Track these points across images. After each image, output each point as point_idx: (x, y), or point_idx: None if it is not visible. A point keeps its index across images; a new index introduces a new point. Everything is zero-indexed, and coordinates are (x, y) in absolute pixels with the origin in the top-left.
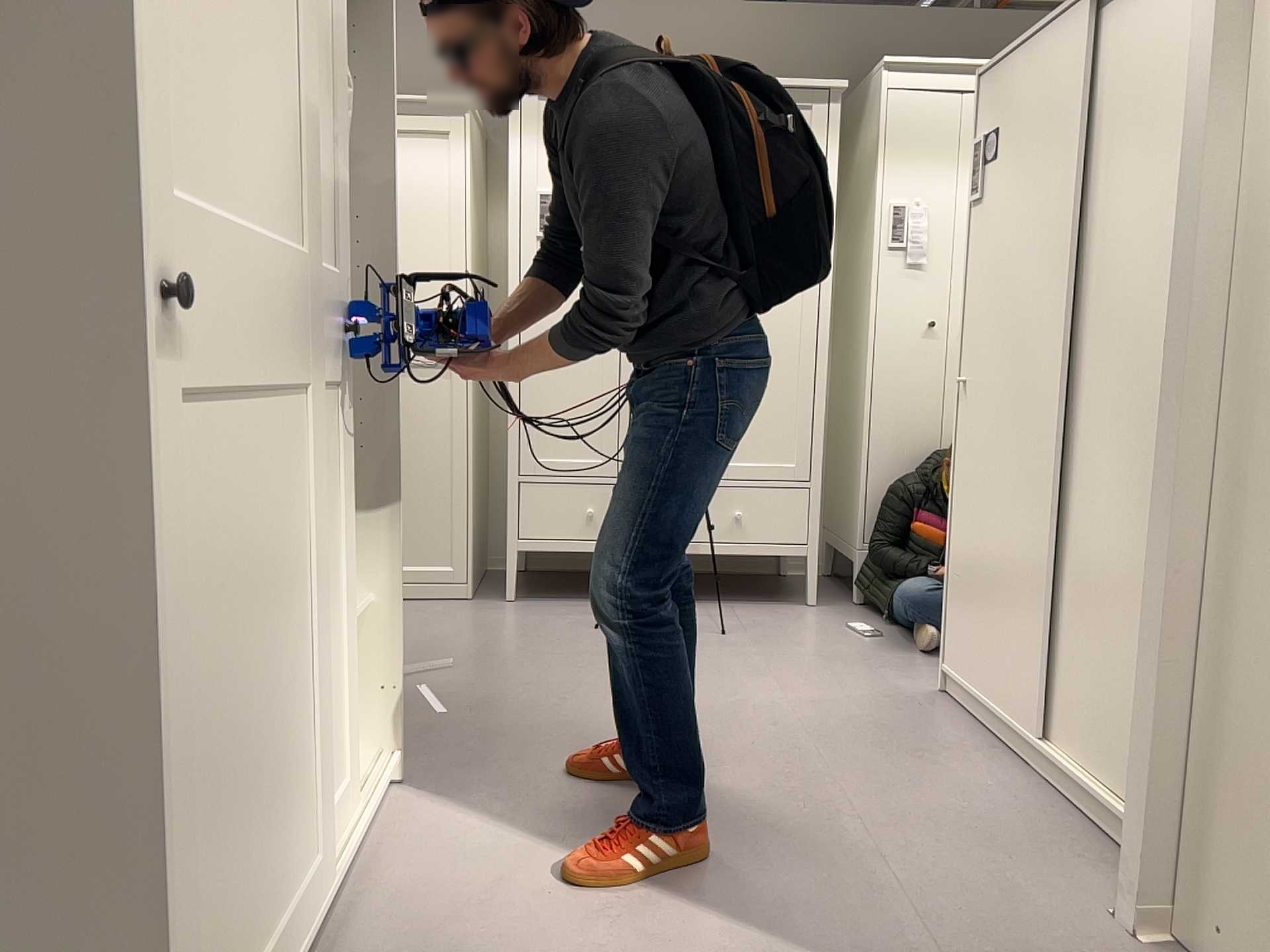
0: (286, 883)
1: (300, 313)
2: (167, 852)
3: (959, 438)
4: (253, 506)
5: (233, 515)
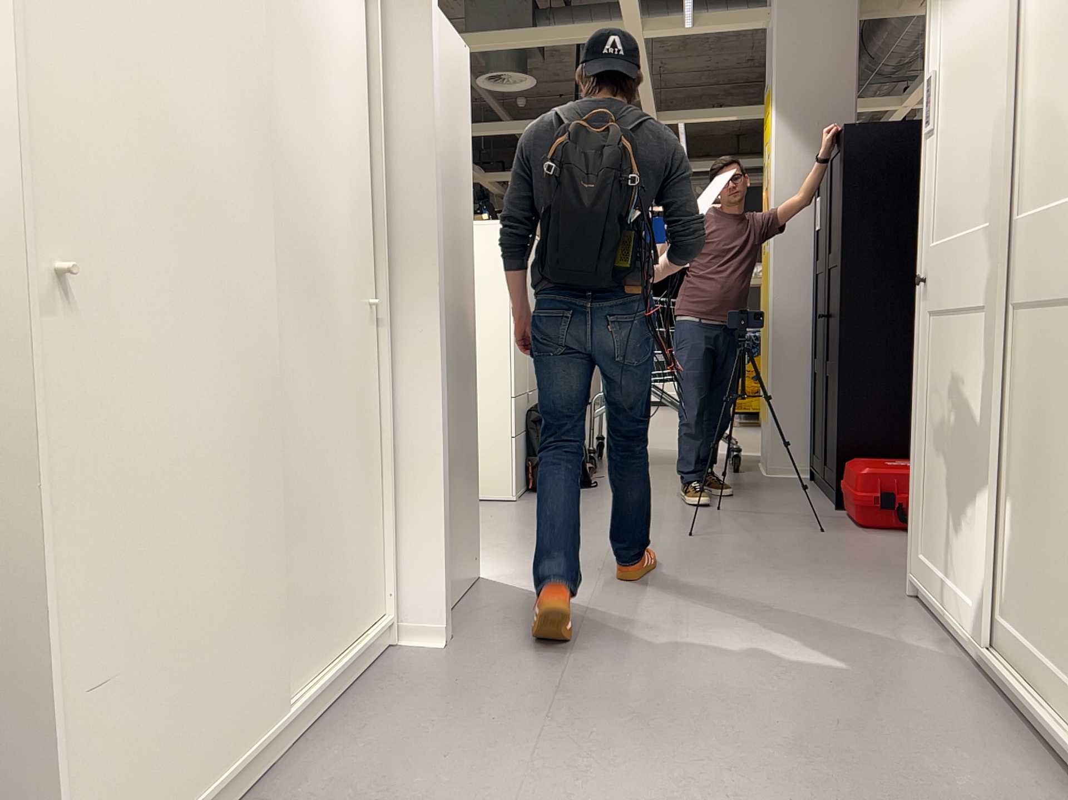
0: (955, 572)
1: (981, 259)
2: (914, 457)
3: (56, 395)
4: (953, 361)
5: (945, 360)
